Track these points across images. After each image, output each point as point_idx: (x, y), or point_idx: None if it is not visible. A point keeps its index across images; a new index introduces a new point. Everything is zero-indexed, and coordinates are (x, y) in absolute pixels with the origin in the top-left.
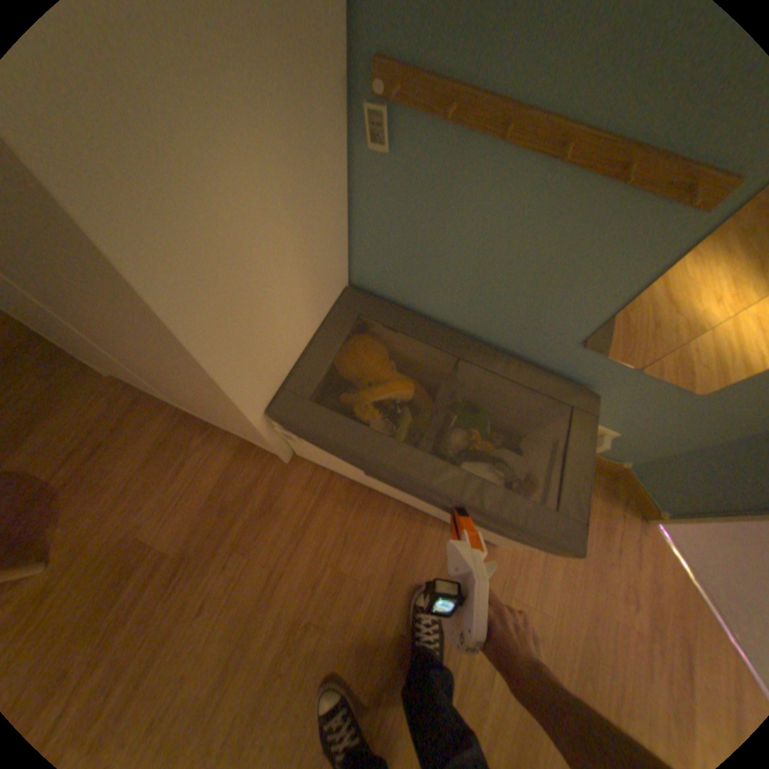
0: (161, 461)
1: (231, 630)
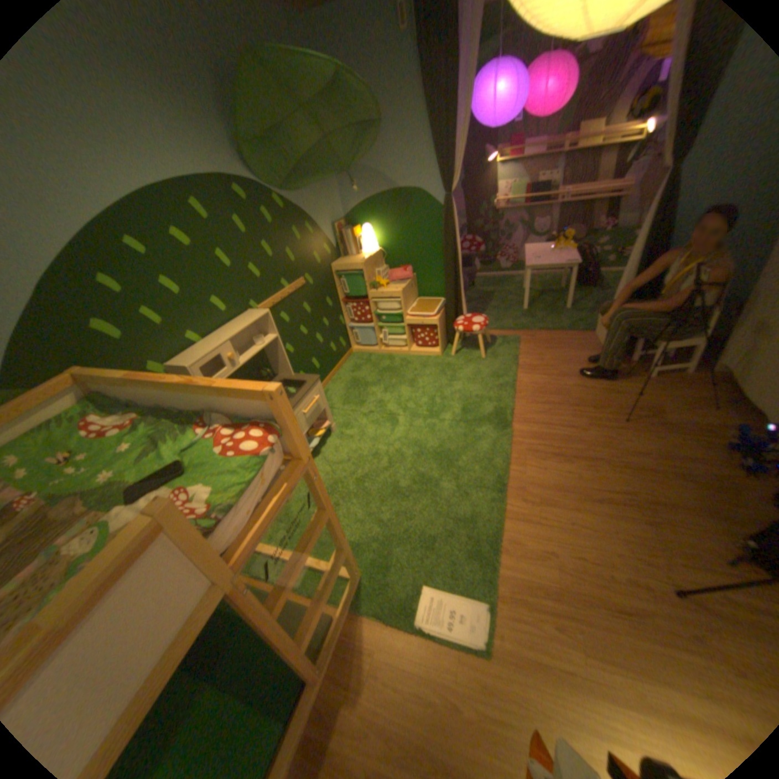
0: (702, 403)
1: (663, 452)
